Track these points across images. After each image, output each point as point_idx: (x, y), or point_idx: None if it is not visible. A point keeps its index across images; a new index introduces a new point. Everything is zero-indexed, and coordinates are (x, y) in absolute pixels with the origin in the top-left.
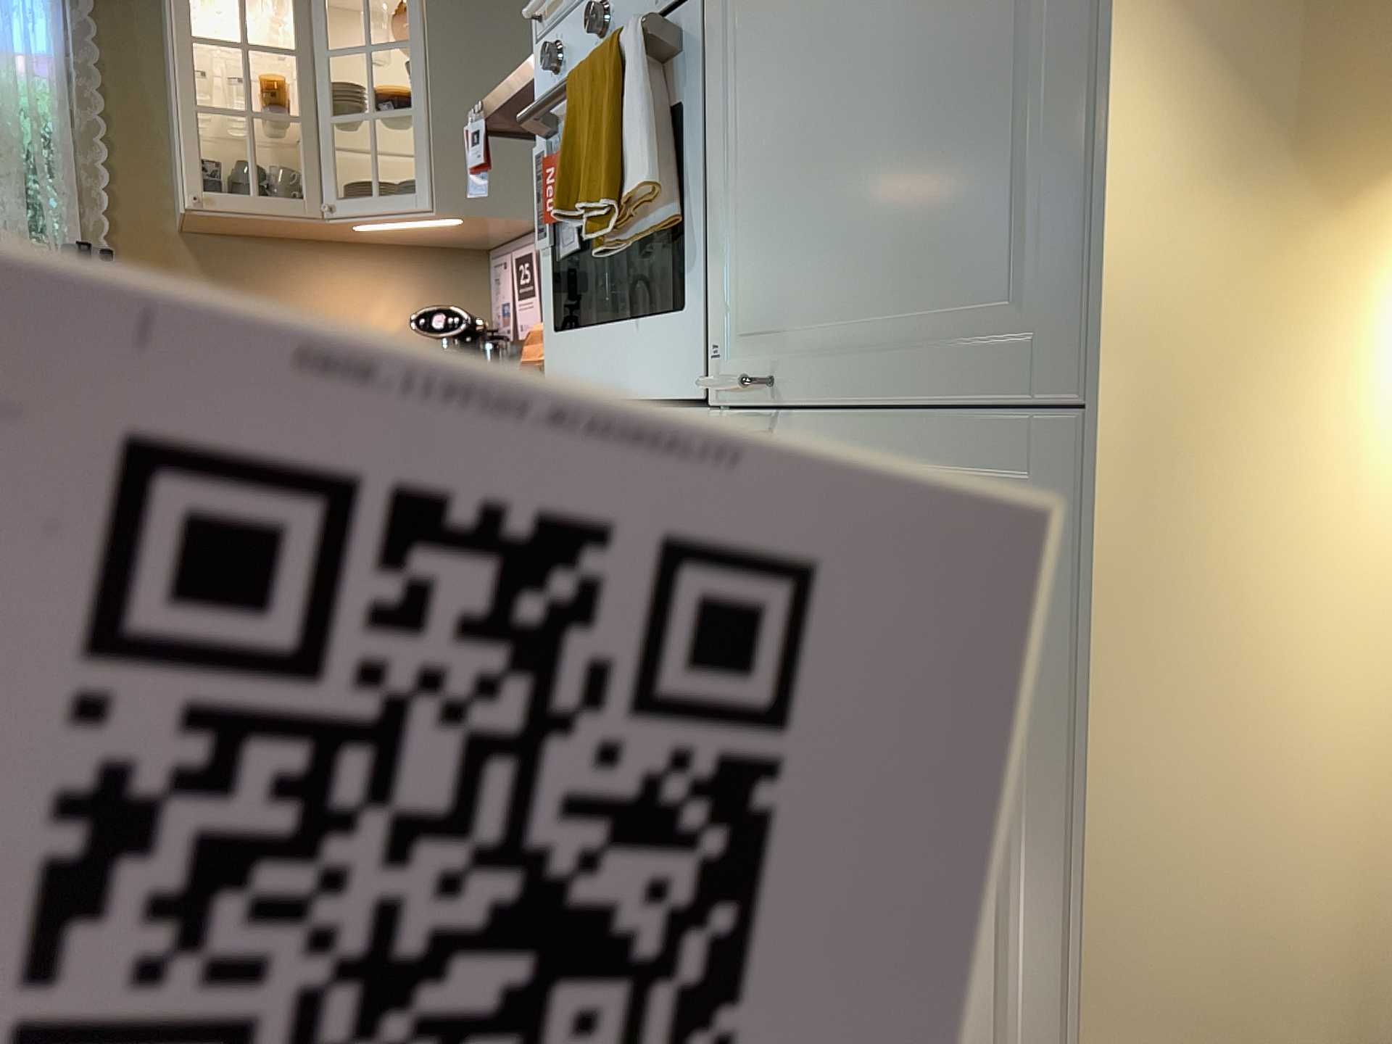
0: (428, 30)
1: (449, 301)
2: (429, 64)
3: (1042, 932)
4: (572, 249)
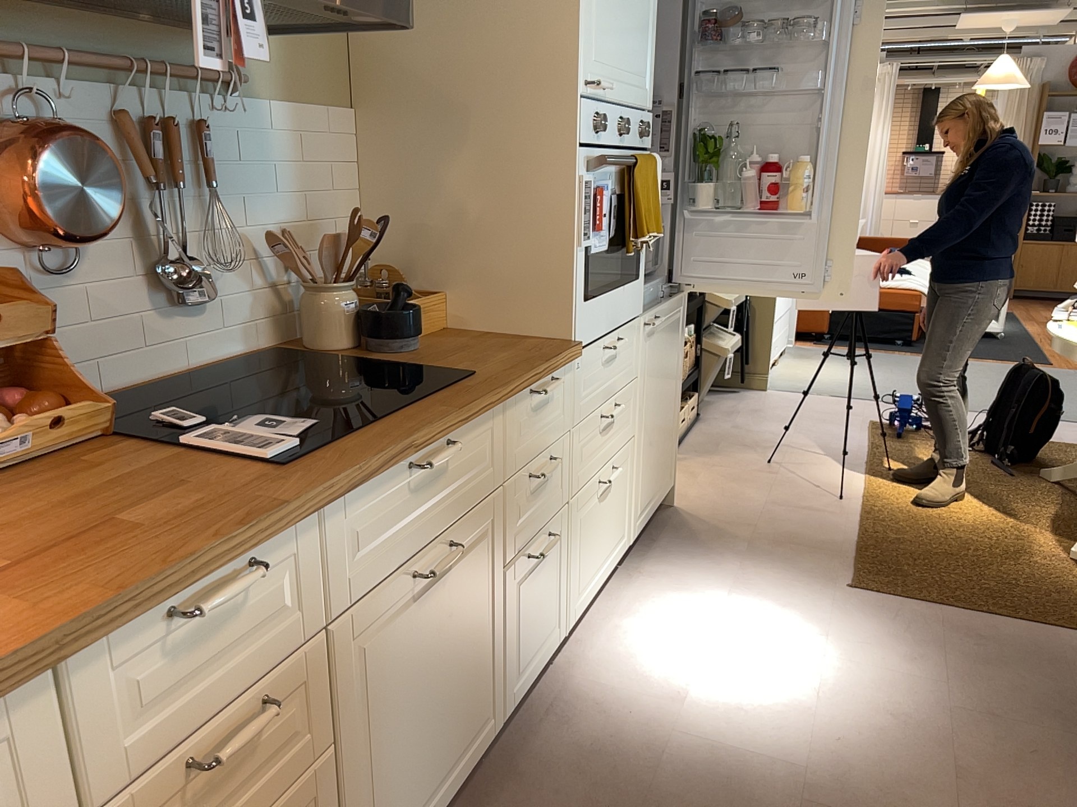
0: None
1: None
2: None
3: (676, 399)
4: (600, 249)
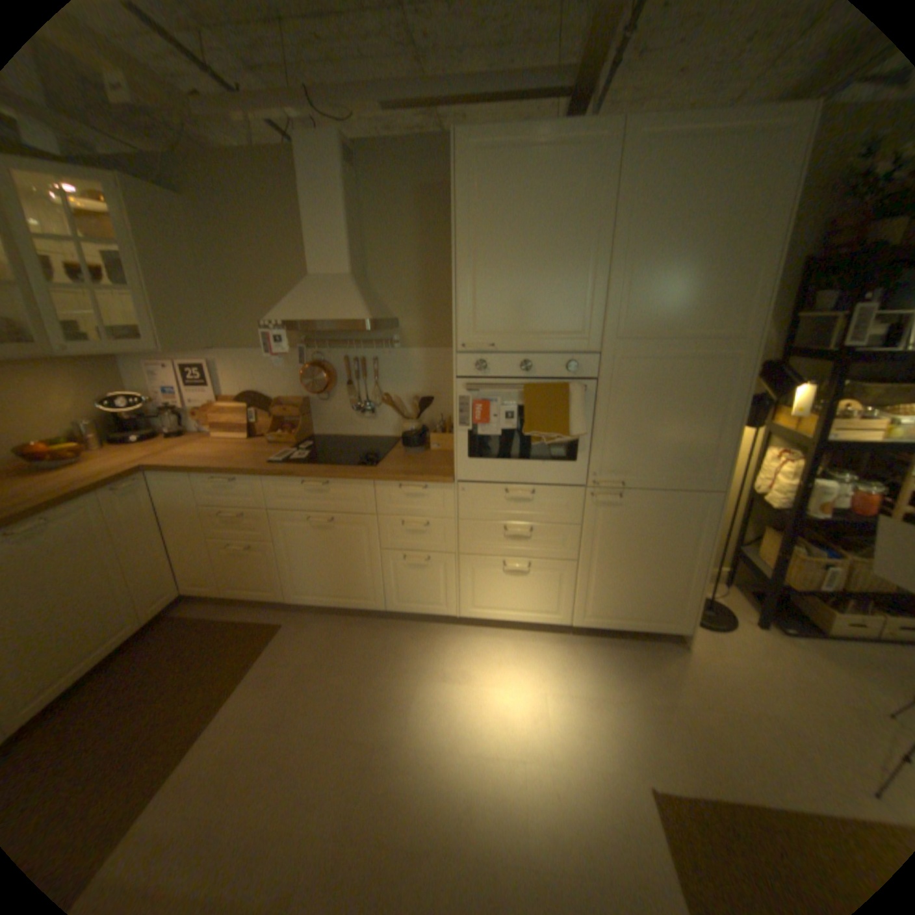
0: (131, 238)
1: (98, 385)
2: (137, 261)
3: (693, 572)
4: (487, 434)
